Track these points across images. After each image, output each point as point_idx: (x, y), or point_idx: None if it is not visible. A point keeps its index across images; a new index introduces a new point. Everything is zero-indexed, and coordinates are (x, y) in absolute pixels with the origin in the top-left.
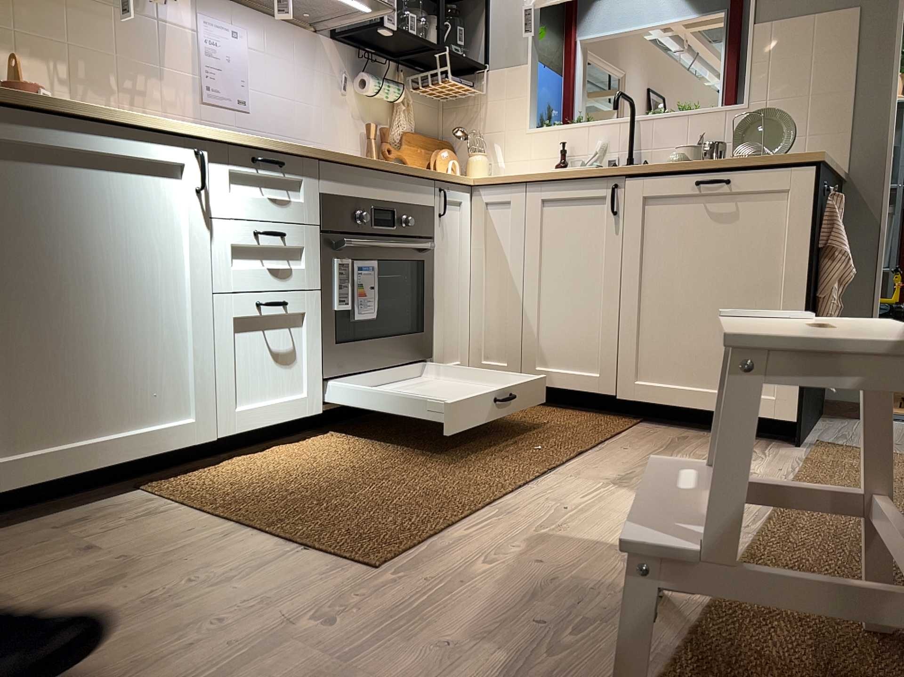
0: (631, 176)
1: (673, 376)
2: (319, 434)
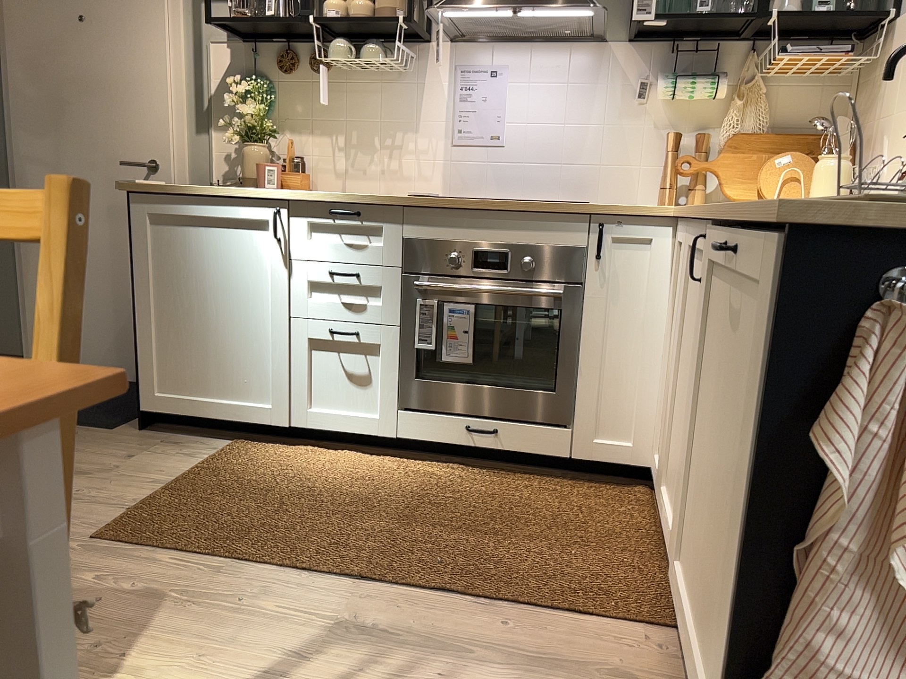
0: (714, 225)
1: (696, 585)
2: (414, 458)
